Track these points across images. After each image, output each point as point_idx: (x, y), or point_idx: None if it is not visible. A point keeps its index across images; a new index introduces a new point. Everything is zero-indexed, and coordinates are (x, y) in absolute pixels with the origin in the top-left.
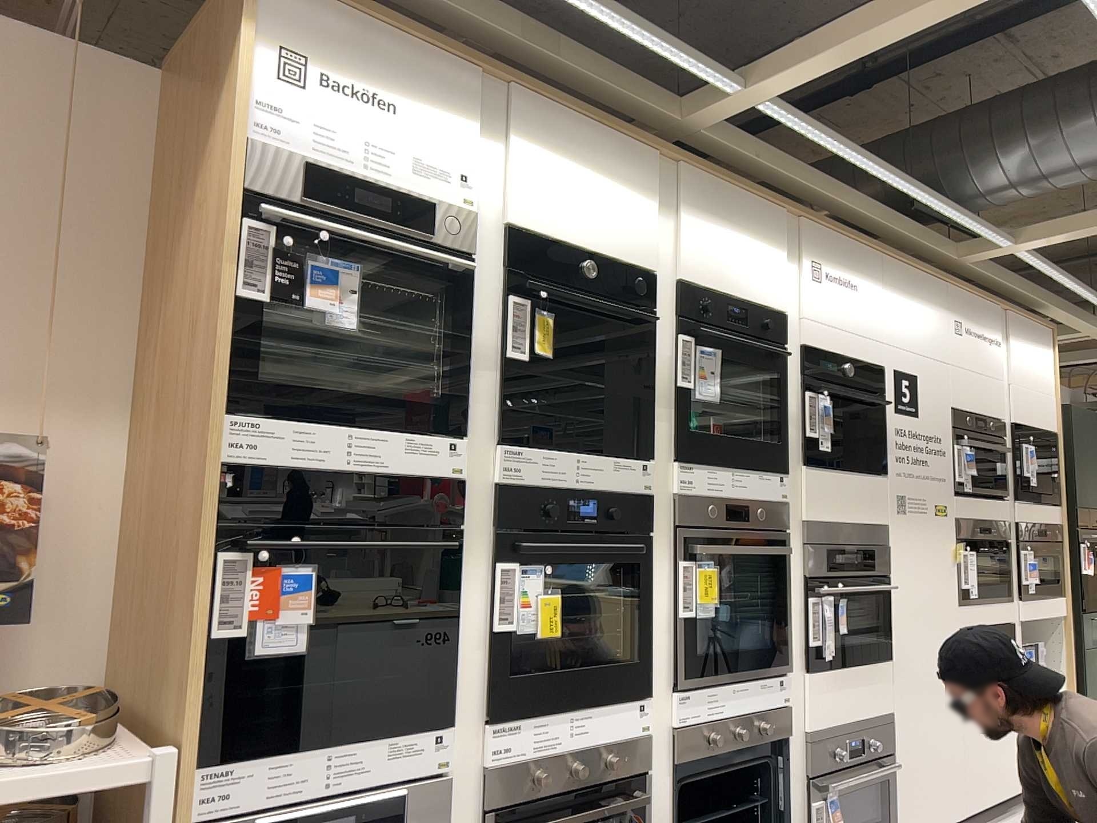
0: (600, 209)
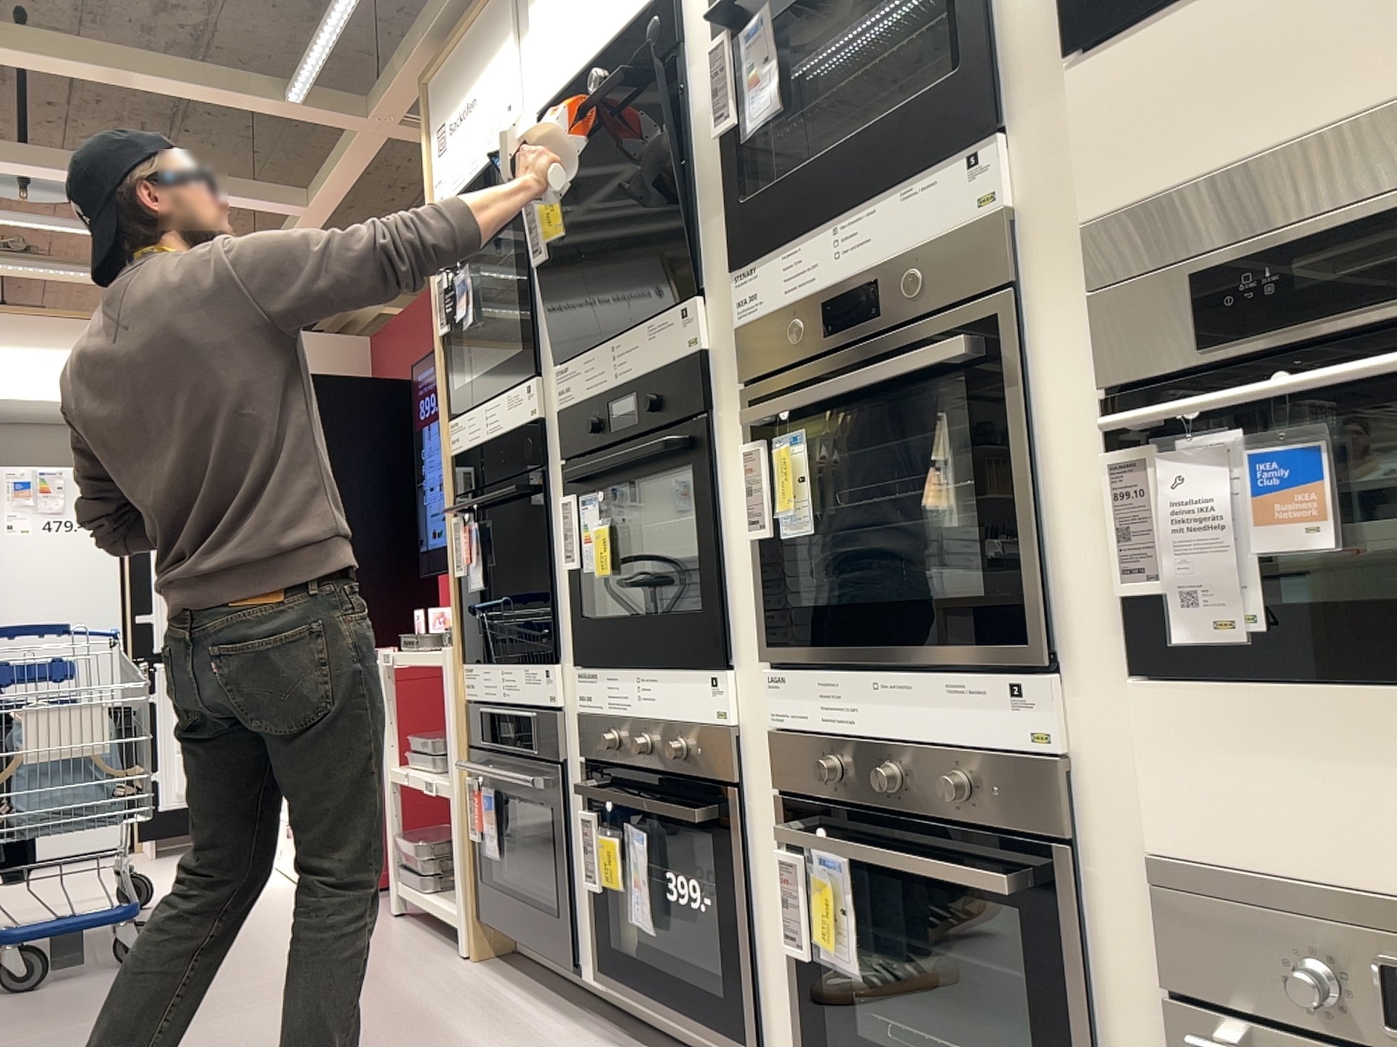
0: None
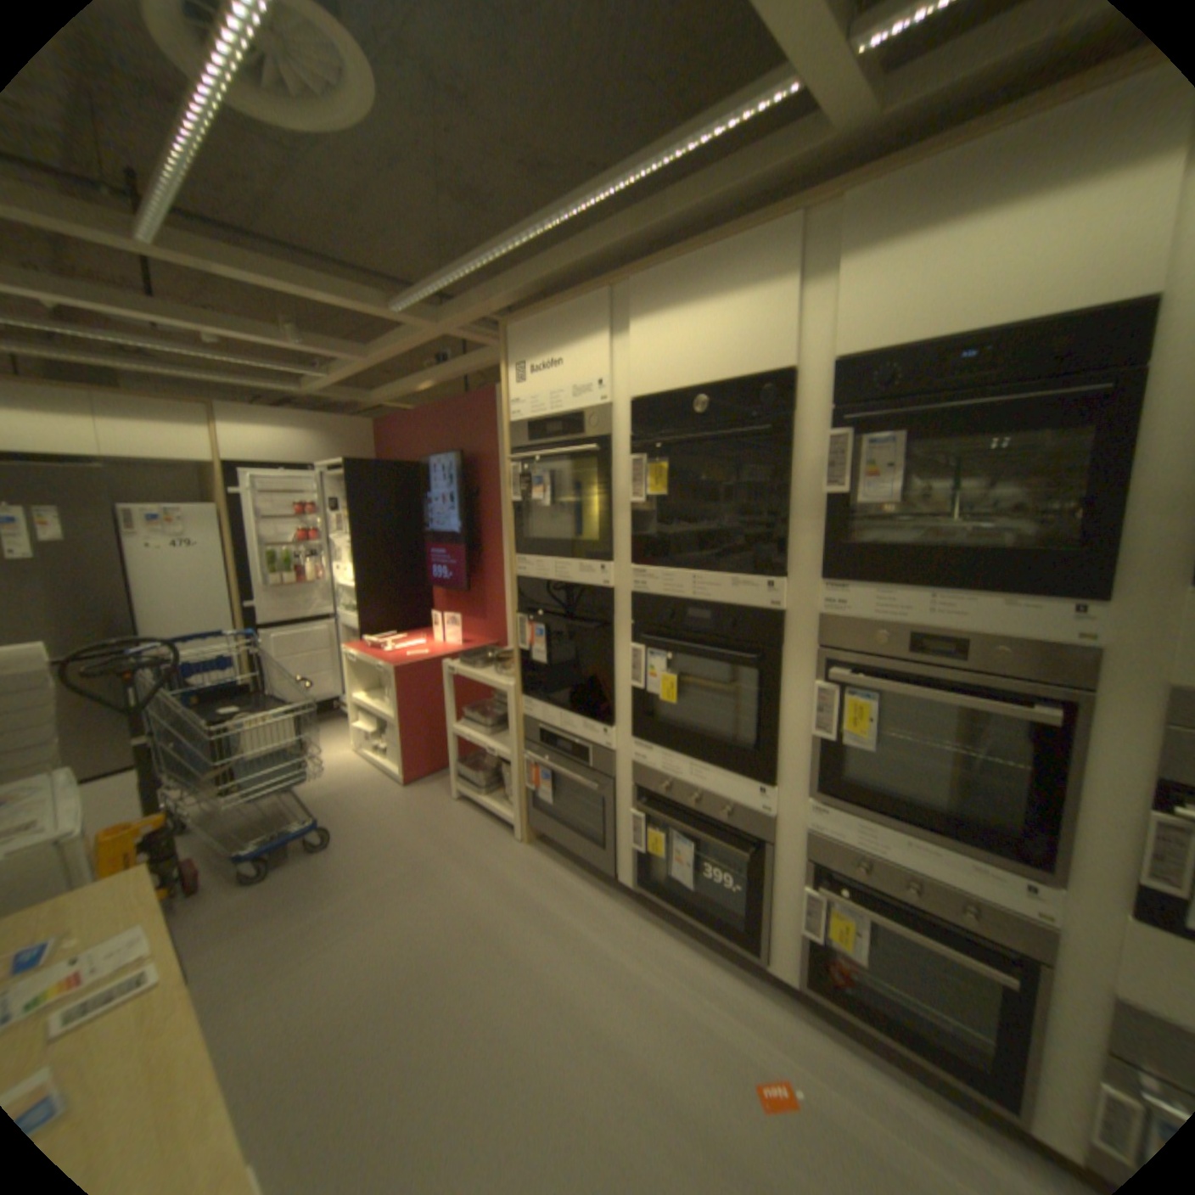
0: (714, 326)
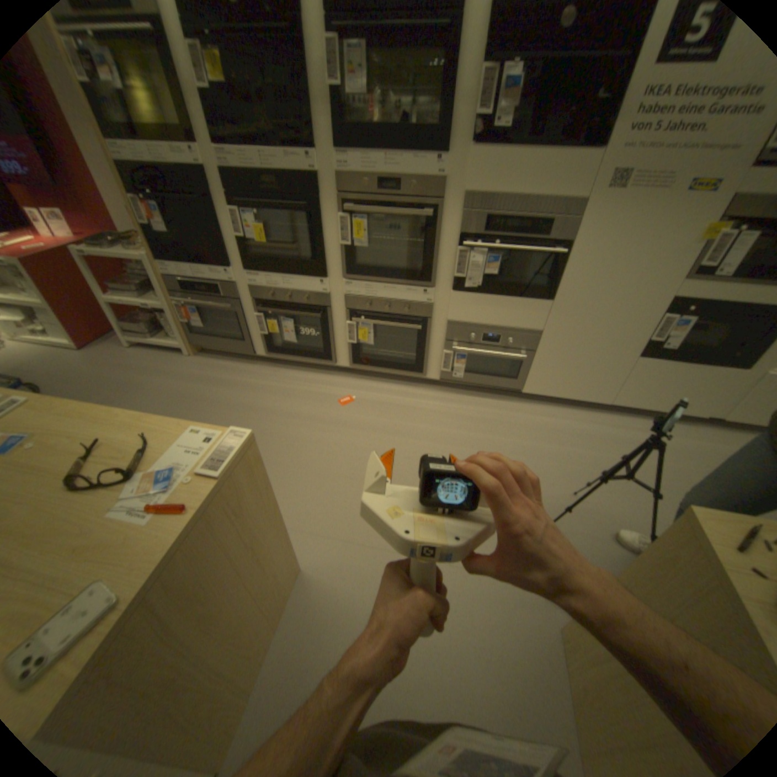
0: None
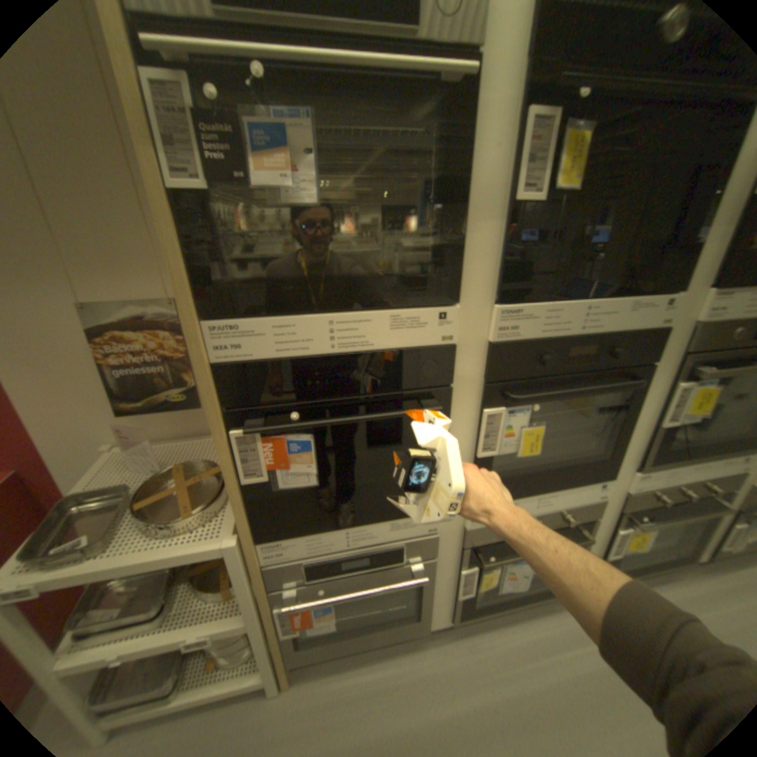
0: None
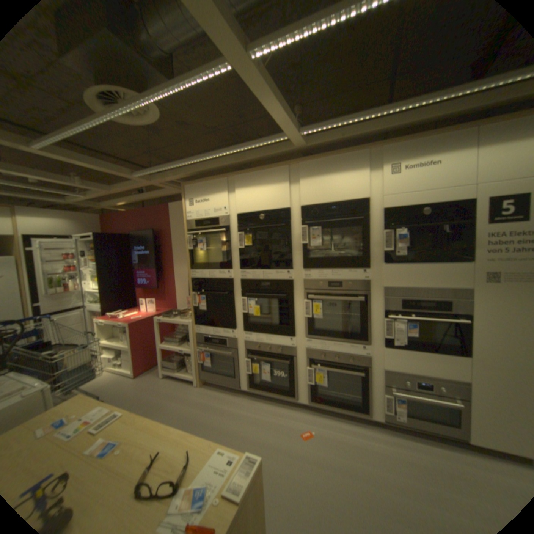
0: (264, 194)
